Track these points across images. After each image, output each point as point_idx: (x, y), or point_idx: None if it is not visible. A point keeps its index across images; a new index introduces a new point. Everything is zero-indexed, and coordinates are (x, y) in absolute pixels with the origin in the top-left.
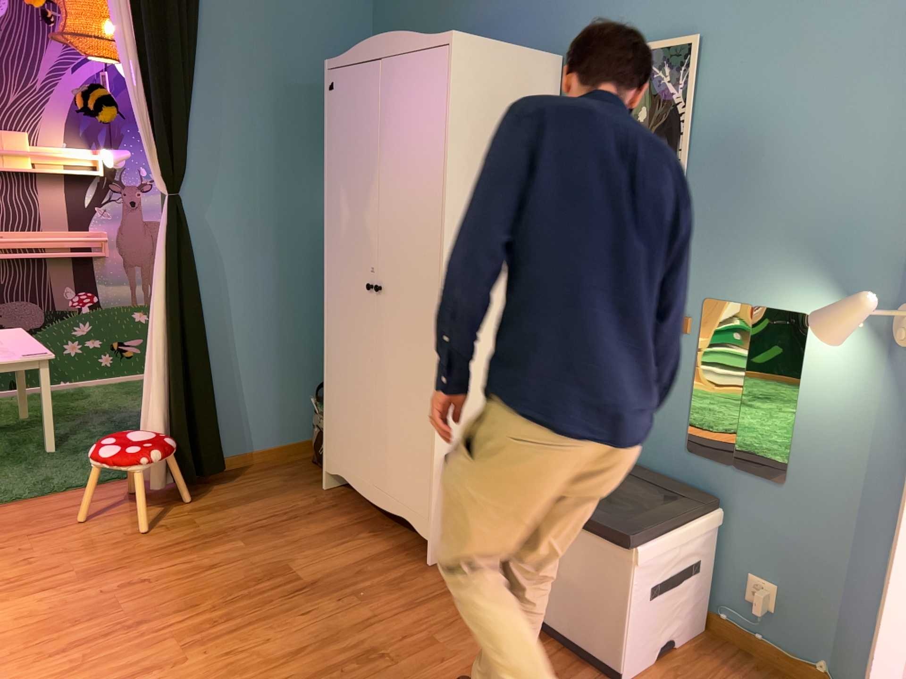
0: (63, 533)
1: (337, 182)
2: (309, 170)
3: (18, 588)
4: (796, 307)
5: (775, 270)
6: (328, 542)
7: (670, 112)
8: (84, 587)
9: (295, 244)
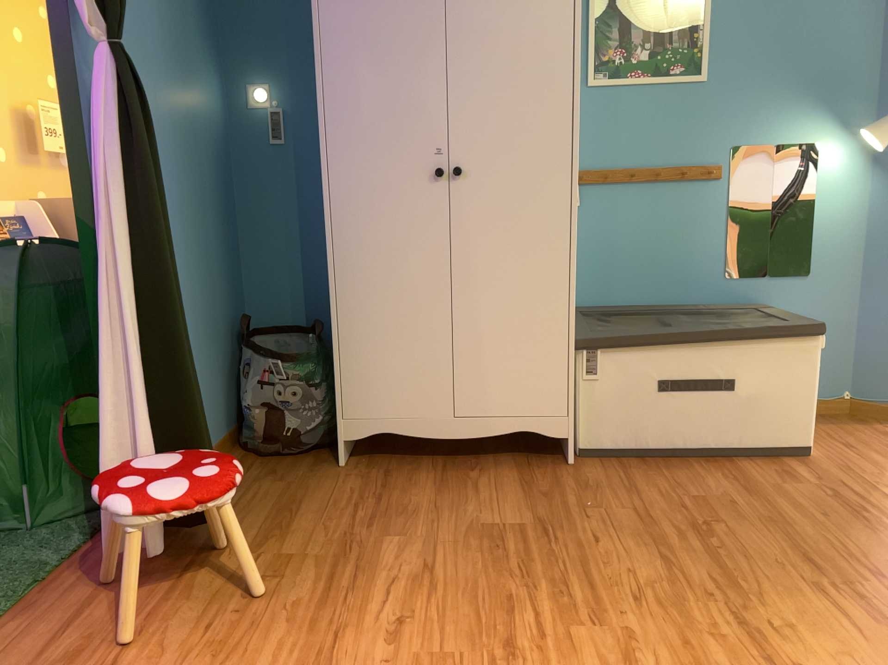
0: None
1: (349, 44)
2: (188, 47)
3: None
4: (807, 139)
5: (790, 114)
6: (461, 493)
7: None
8: None
9: (190, 154)
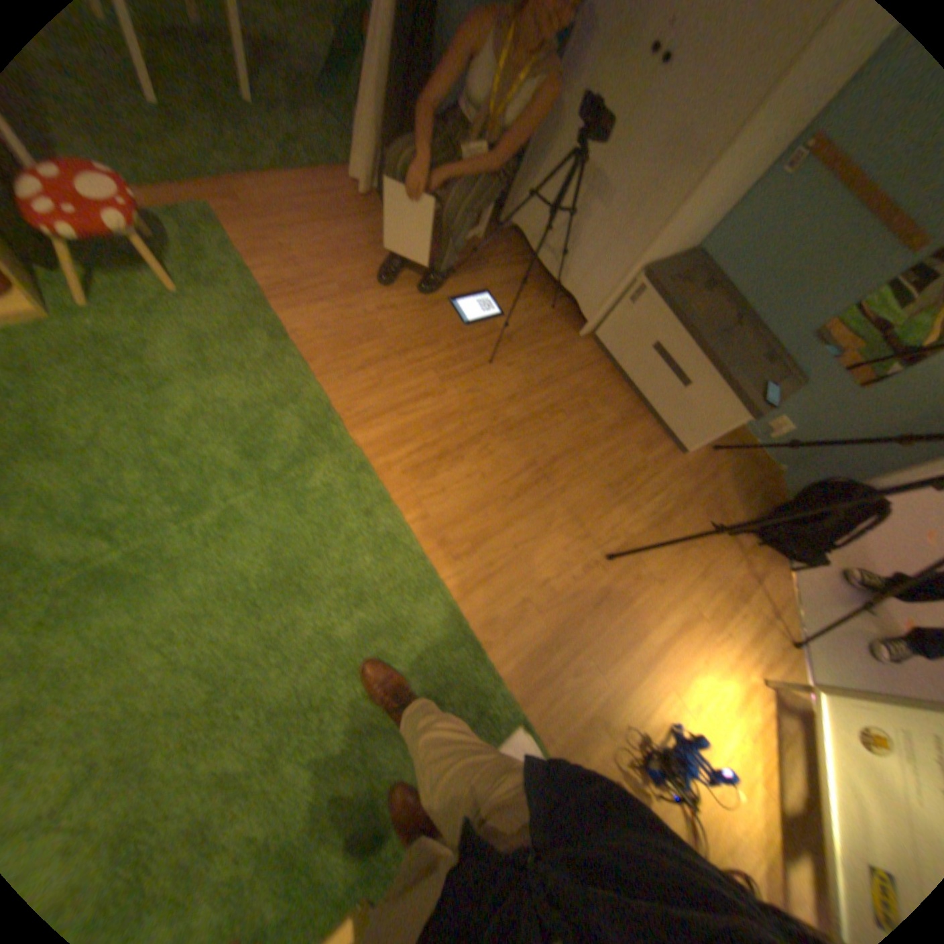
0: (308, 236)
1: None
2: None
3: (300, 295)
4: None
5: None
6: (510, 297)
7: None
8: (350, 305)
9: None
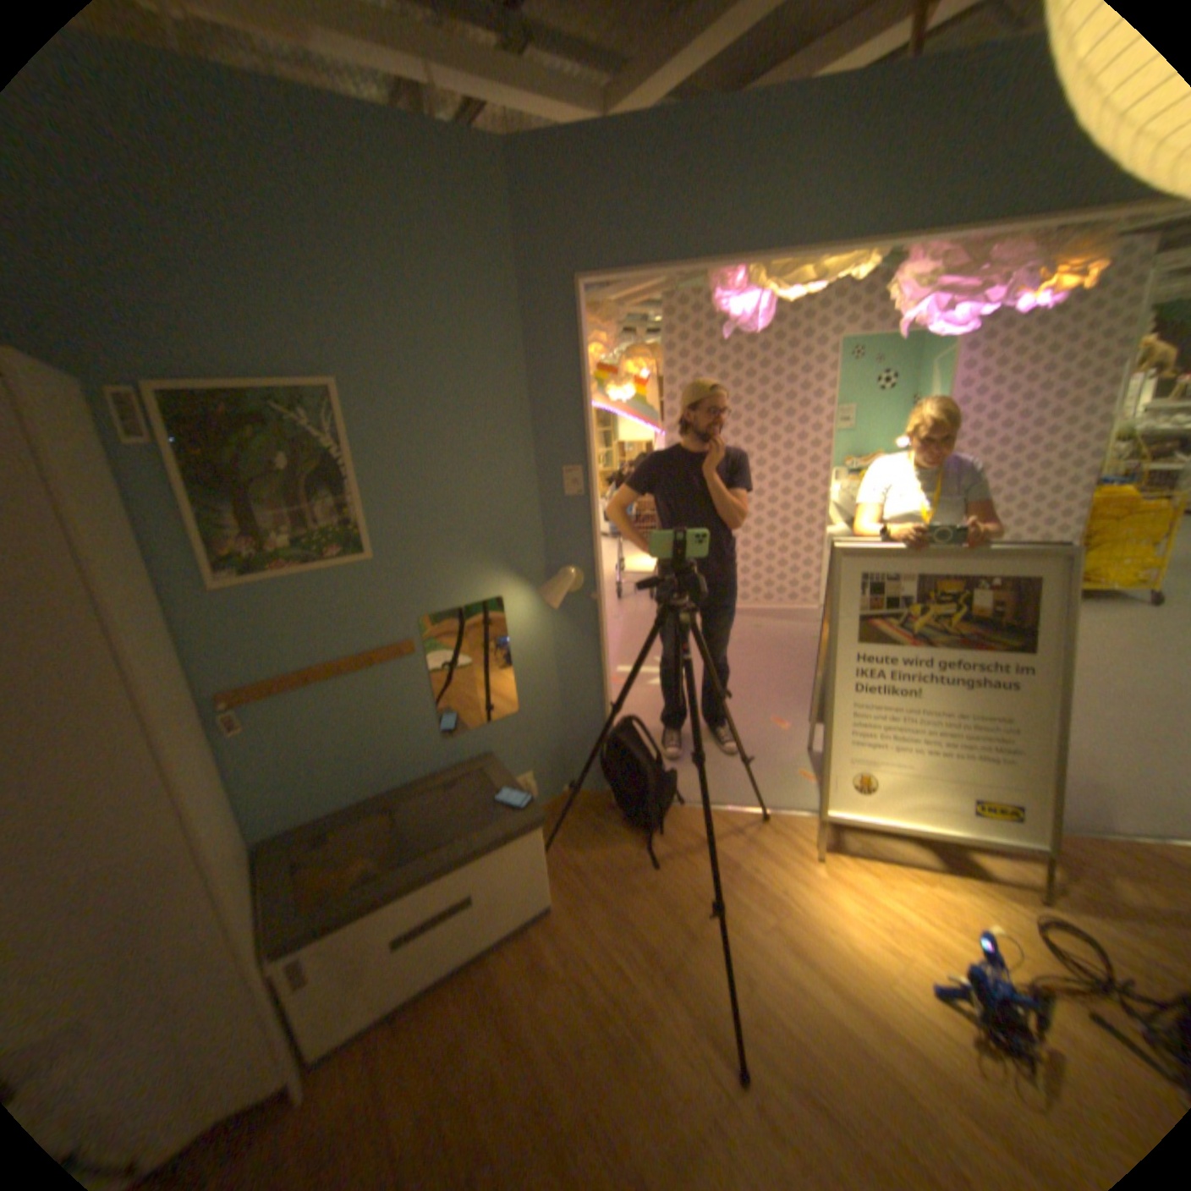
0: None
1: None
2: None
3: None
4: (492, 594)
5: (470, 575)
6: None
7: (323, 457)
8: None
9: None
